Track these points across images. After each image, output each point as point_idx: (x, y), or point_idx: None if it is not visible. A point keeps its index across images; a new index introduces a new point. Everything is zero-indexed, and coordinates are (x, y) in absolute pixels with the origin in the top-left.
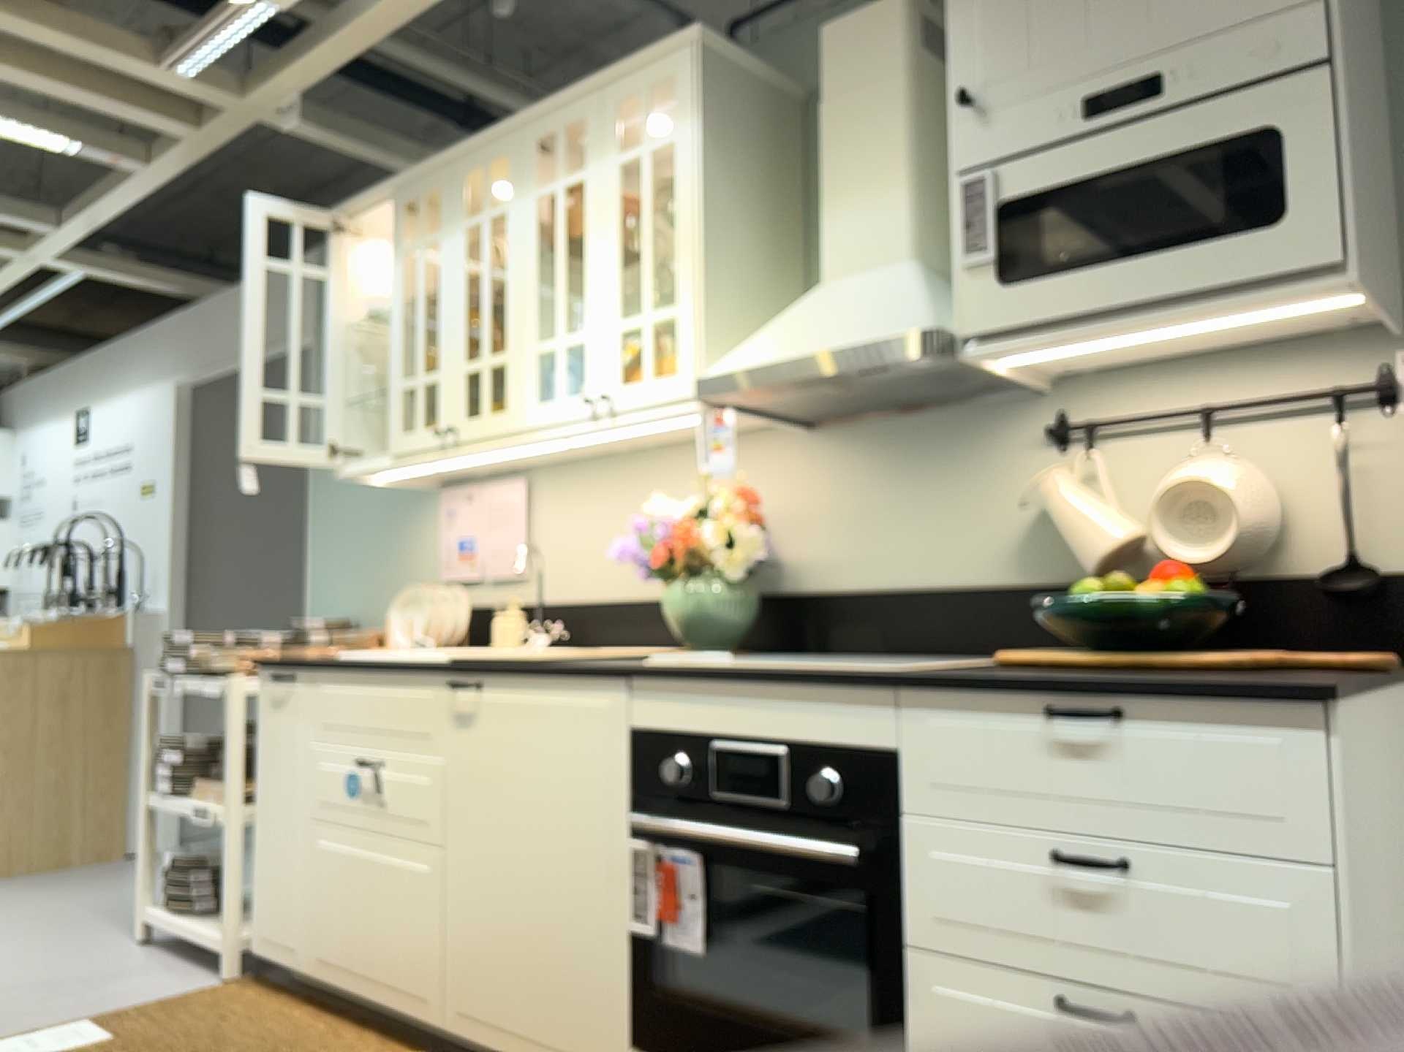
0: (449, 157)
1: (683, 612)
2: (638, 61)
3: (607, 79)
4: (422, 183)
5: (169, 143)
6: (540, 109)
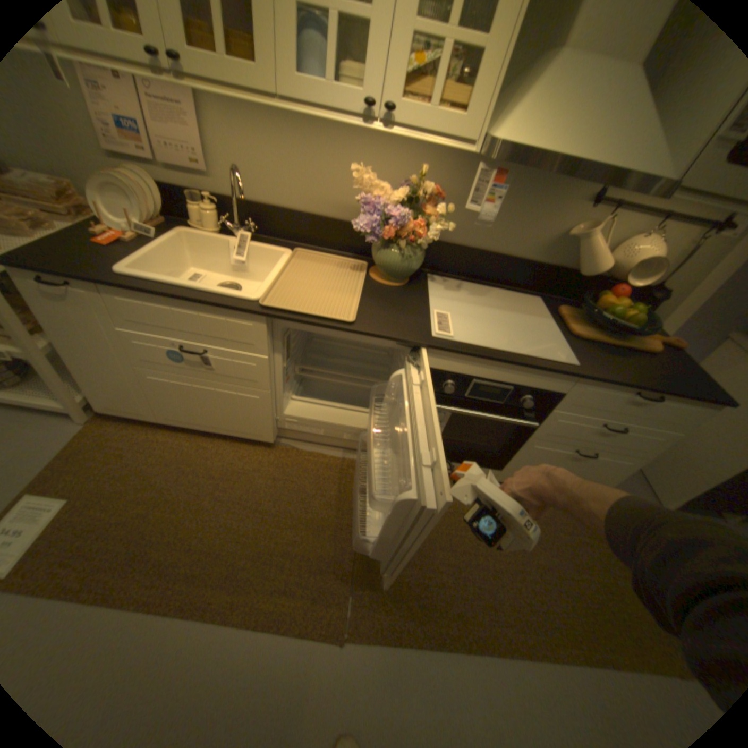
0: None
1: (392, 263)
2: None
3: None
4: None
5: None
6: None
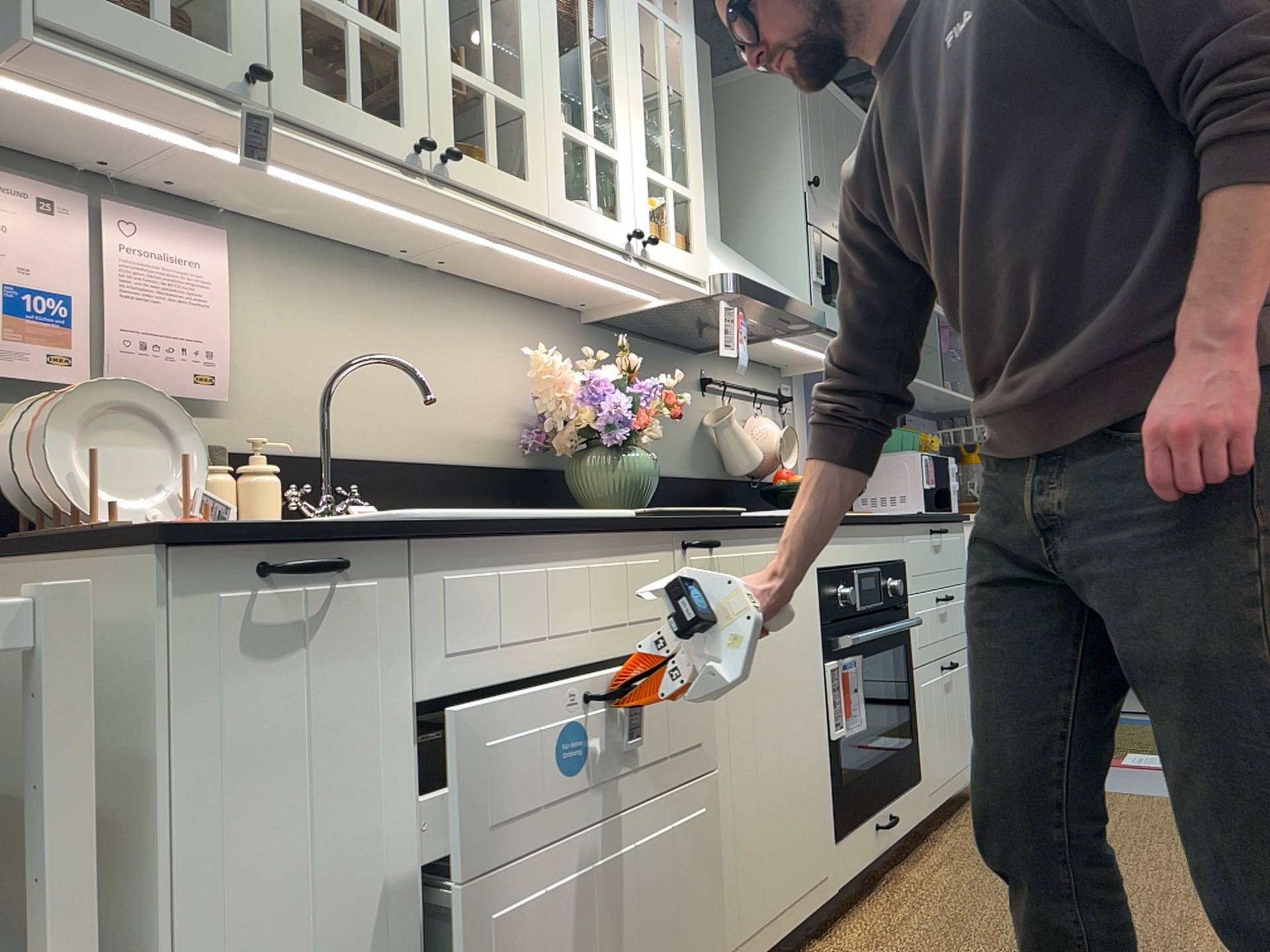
0: None
1: (636, 478)
2: None
3: None
4: None
5: None
6: None
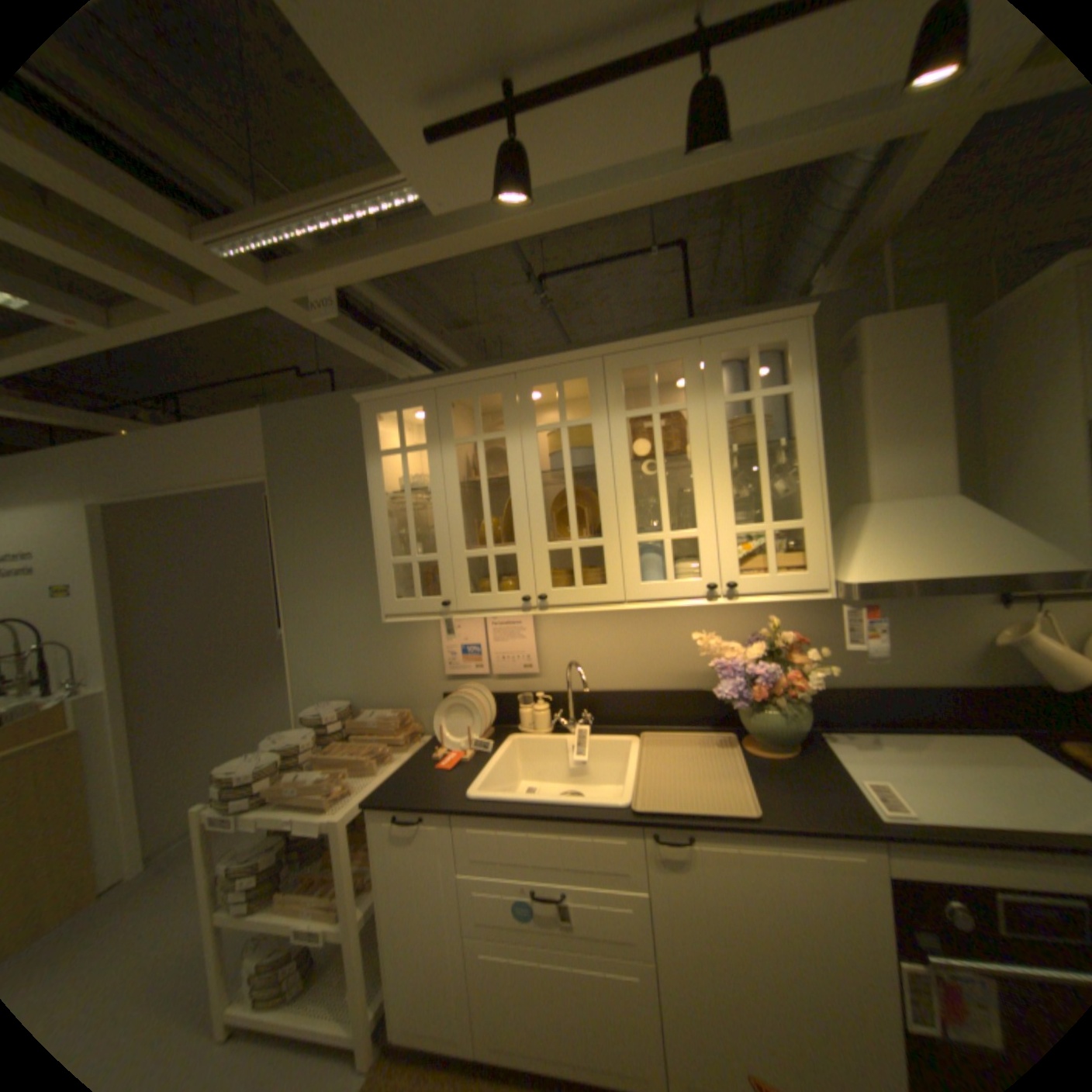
0: (512, 368)
1: (775, 728)
2: (748, 321)
3: (711, 329)
4: (476, 386)
5: (143, 309)
6: (628, 344)
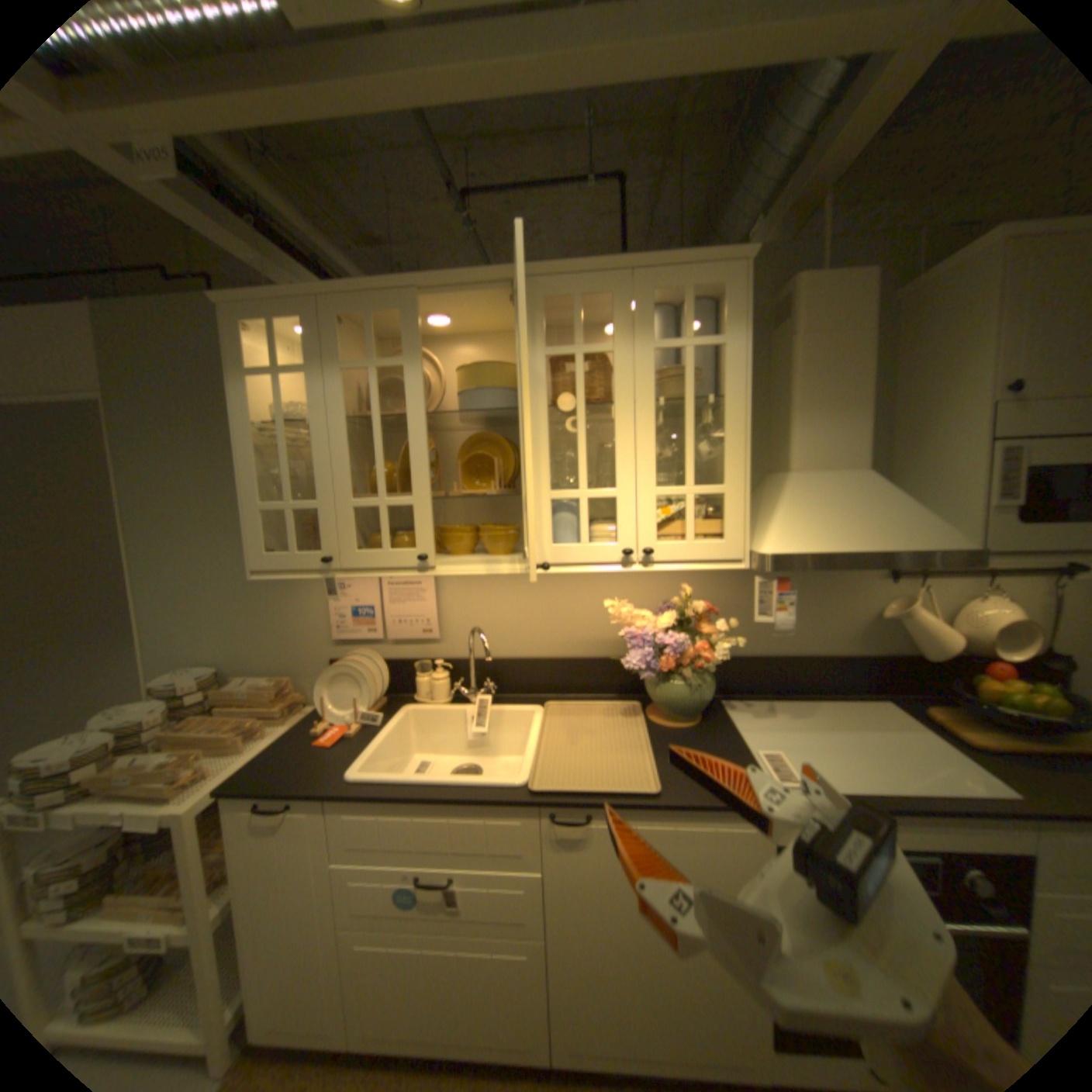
0: (414, 281)
1: (678, 698)
2: (685, 256)
3: (644, 261)
4: (367, 299)
5: None
6: (552, 267)
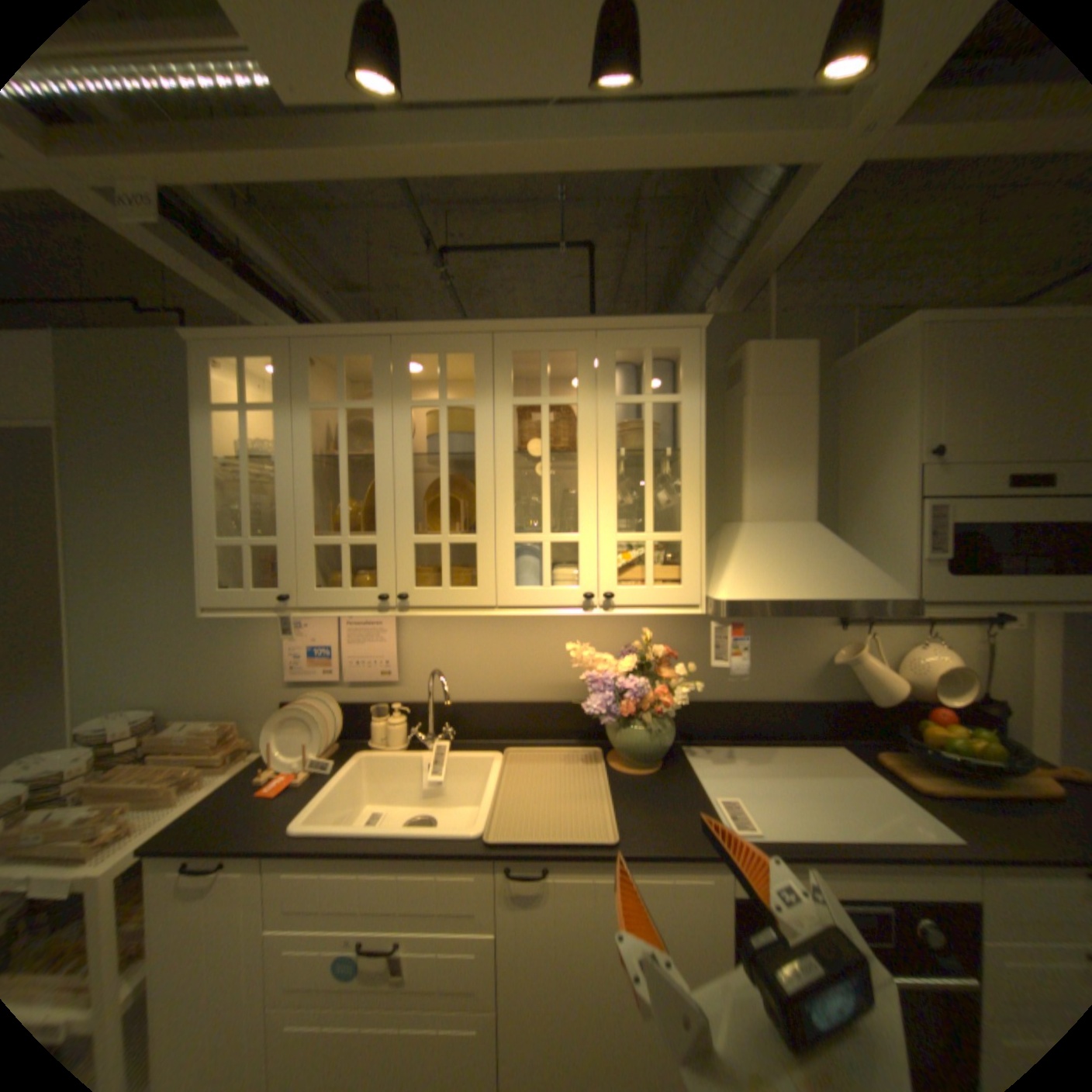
0: (388, 330)
1: (638, 744)
2: (644, 322)
3: (607, 324)
4: (342, 344)
5: None
6: (521, 325)
